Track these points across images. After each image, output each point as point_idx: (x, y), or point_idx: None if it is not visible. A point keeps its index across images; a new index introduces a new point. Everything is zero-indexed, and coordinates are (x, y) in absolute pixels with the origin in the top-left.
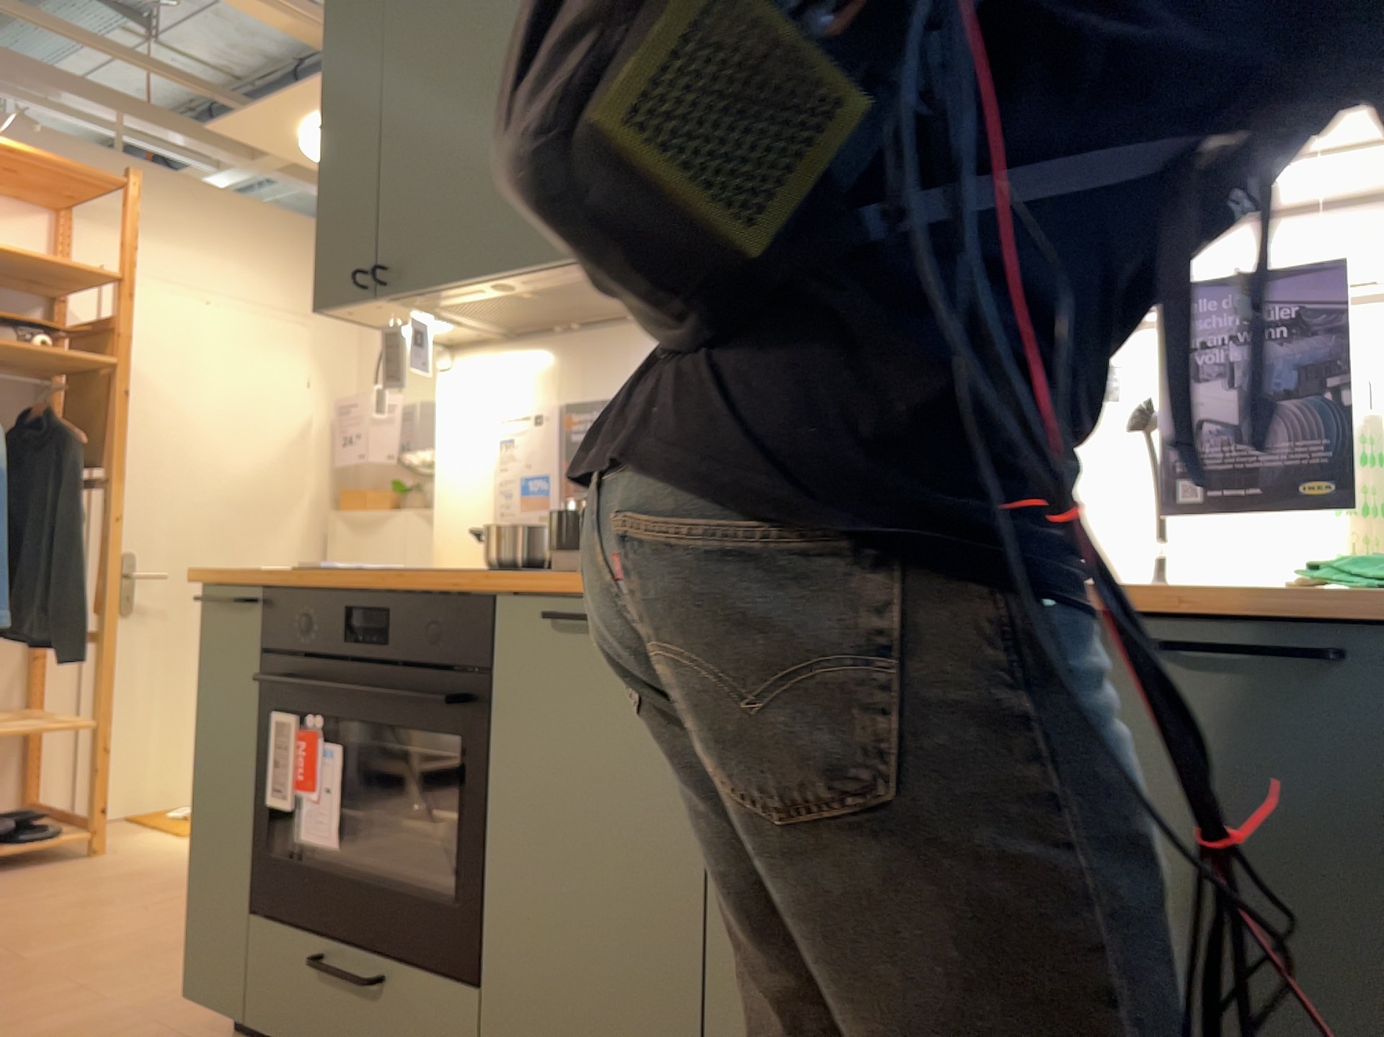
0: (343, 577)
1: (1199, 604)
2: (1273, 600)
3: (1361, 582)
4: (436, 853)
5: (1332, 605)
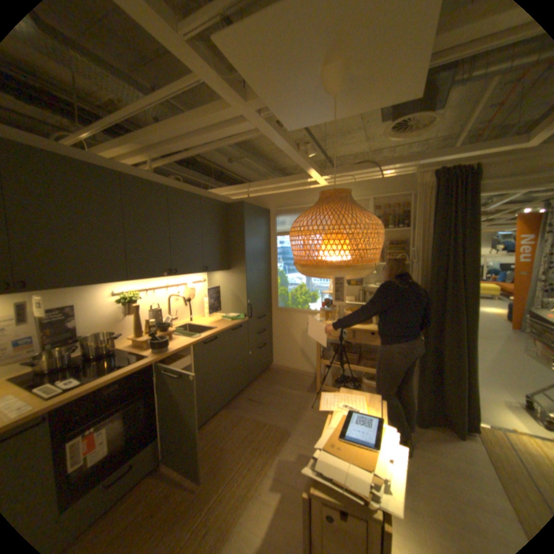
0: (91, 387)
1: (234, 325)
2: (235, 323)
3: (238, 320)
4: (127, 432)
5: (238, 322)
